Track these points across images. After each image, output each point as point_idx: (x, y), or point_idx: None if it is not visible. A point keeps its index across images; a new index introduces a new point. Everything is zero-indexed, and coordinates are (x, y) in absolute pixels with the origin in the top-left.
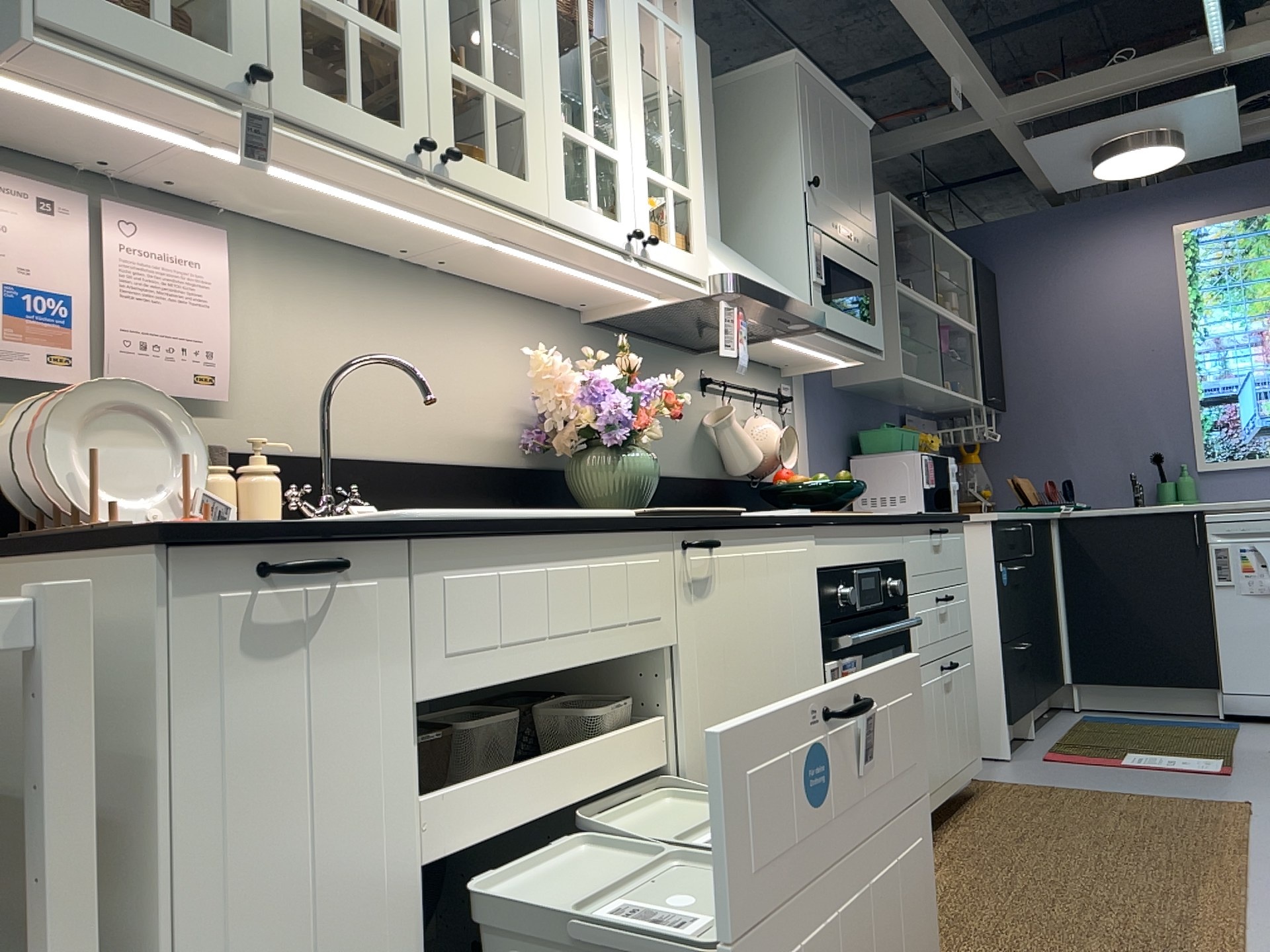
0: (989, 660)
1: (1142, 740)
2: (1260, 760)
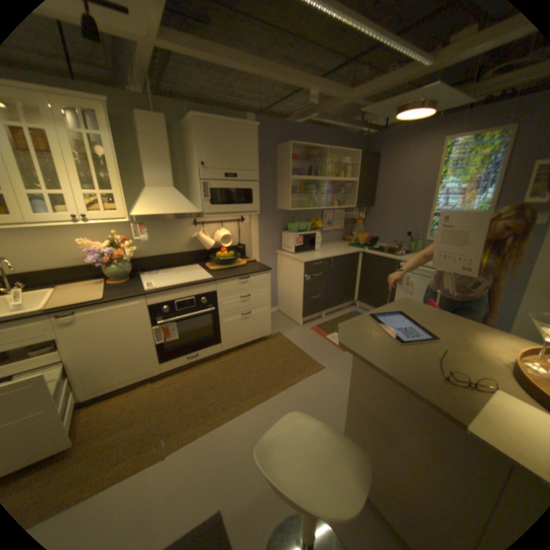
0: (299, 300)
1: None
2: None
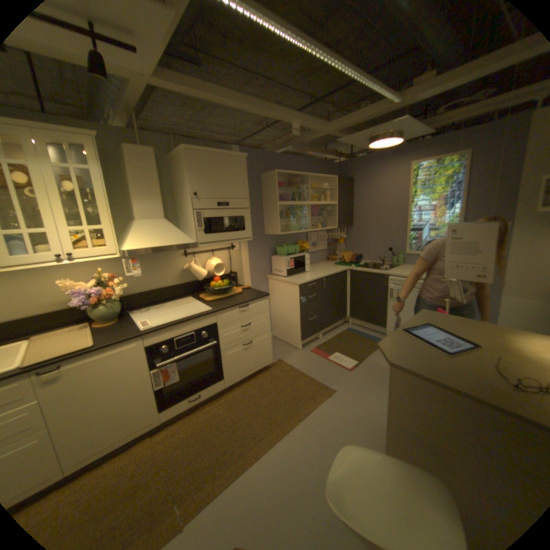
0: (297, 323)
1: (348, 346)
2: (369, 365)
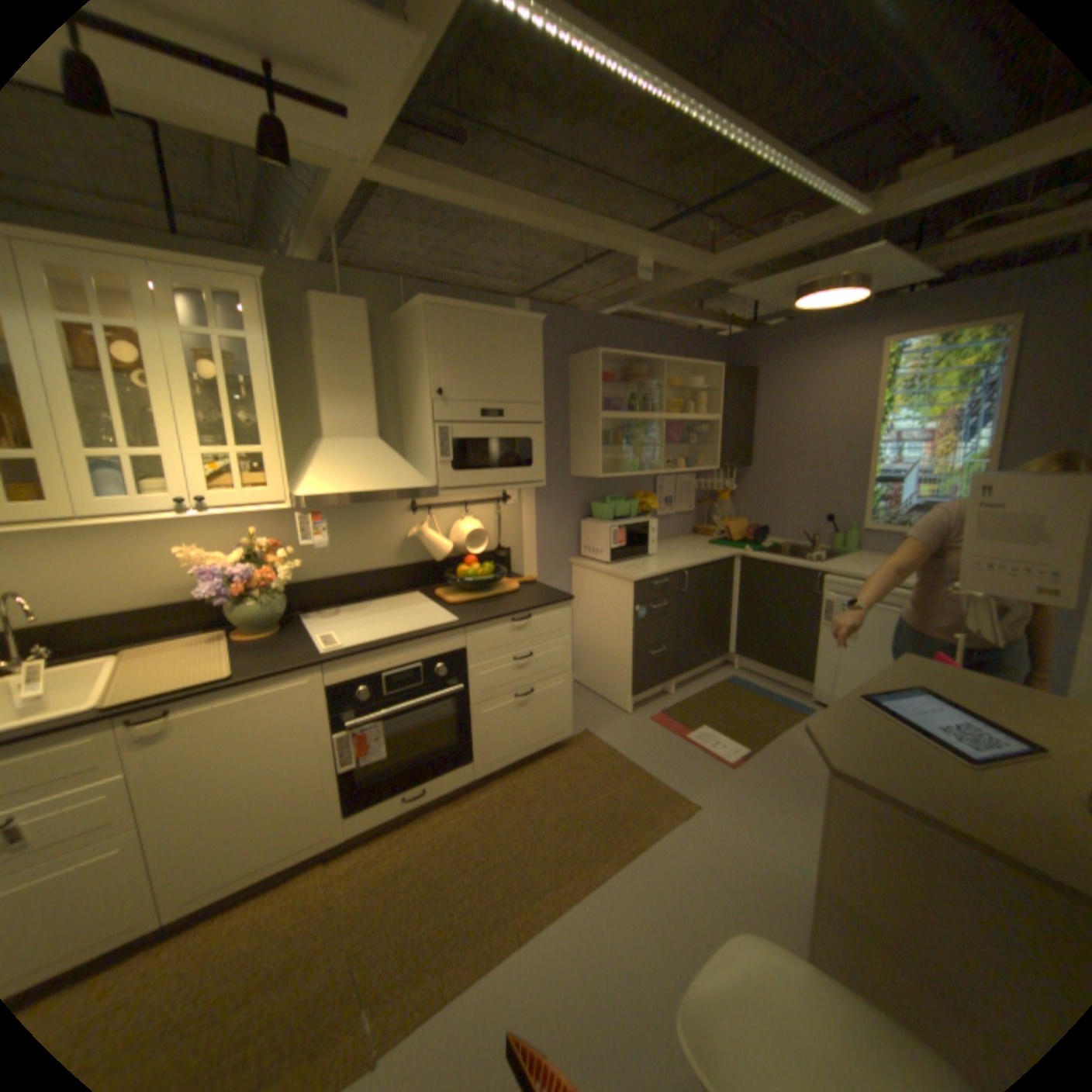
0: (625, 659)
1: (730, 715)
2: (775, 759)
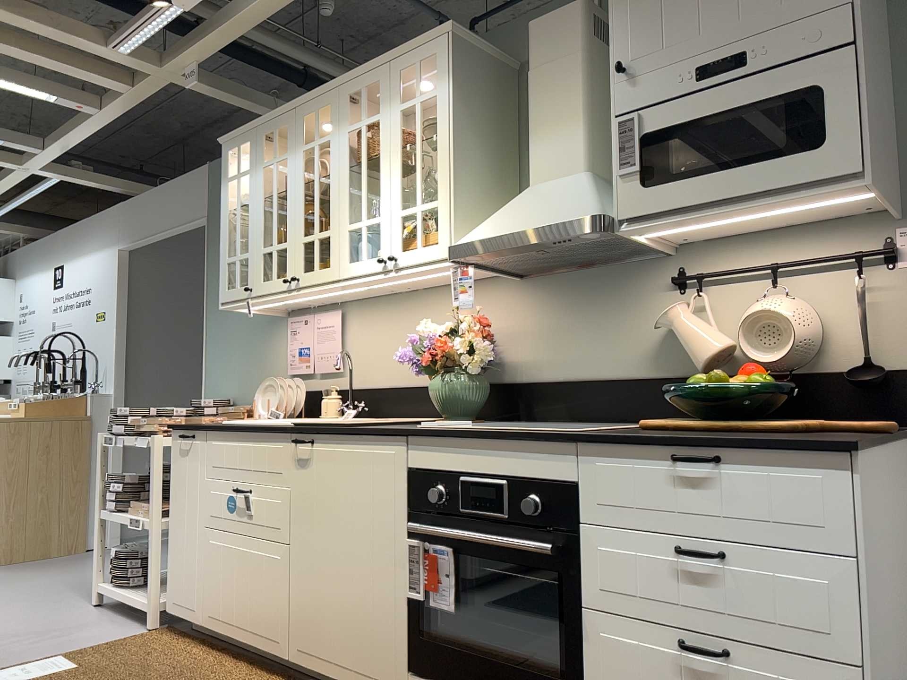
0: None
1: None
2: None
